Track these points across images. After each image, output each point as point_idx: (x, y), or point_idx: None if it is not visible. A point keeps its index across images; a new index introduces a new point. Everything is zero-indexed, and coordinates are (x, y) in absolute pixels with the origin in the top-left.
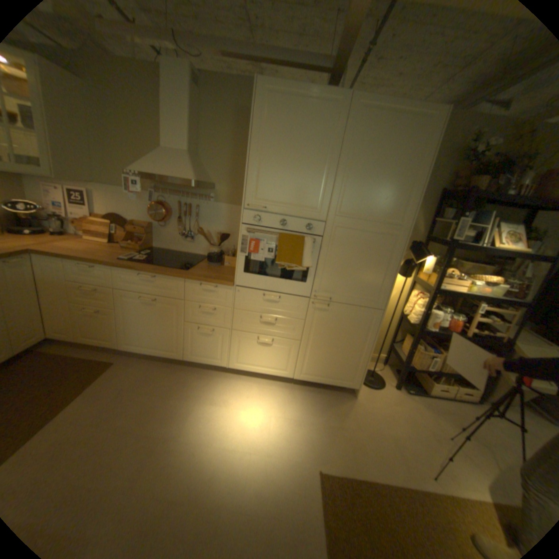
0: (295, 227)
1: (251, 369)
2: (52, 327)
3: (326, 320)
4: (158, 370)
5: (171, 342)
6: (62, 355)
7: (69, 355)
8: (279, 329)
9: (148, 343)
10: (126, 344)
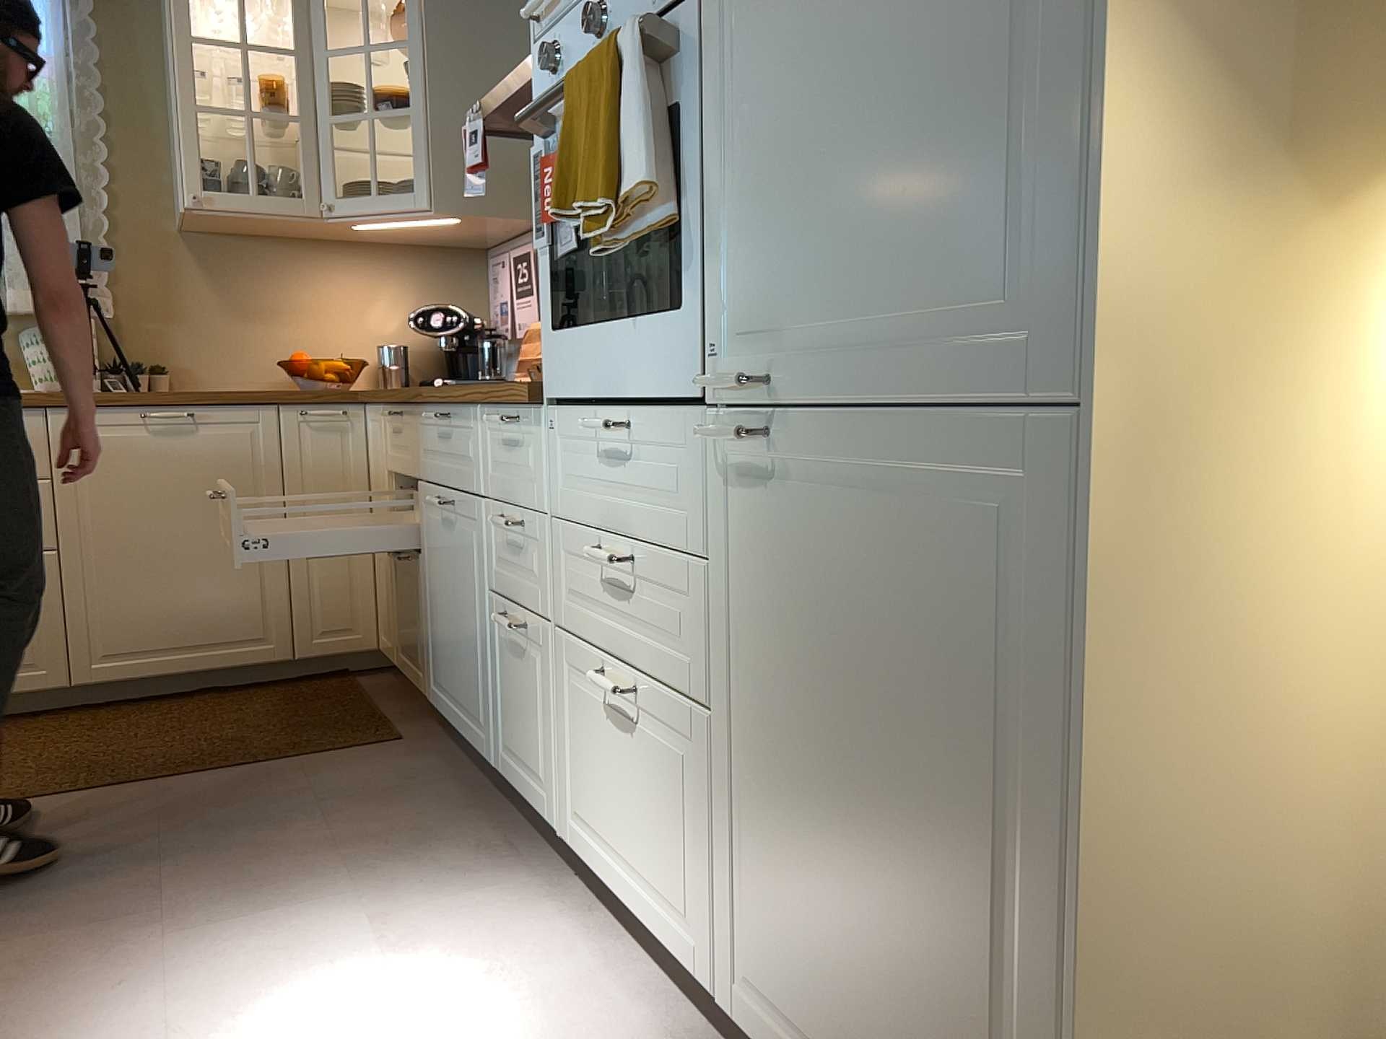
0: (633, 8)
1: (608, 877)
2: (381, 614)
3: (791, 564)
4: (445, 790)
5: (477, 681)
6: (371, 695)
7: (378, 699)
8: (653, 632)
9: (454, 681)
10: (434, 681)
